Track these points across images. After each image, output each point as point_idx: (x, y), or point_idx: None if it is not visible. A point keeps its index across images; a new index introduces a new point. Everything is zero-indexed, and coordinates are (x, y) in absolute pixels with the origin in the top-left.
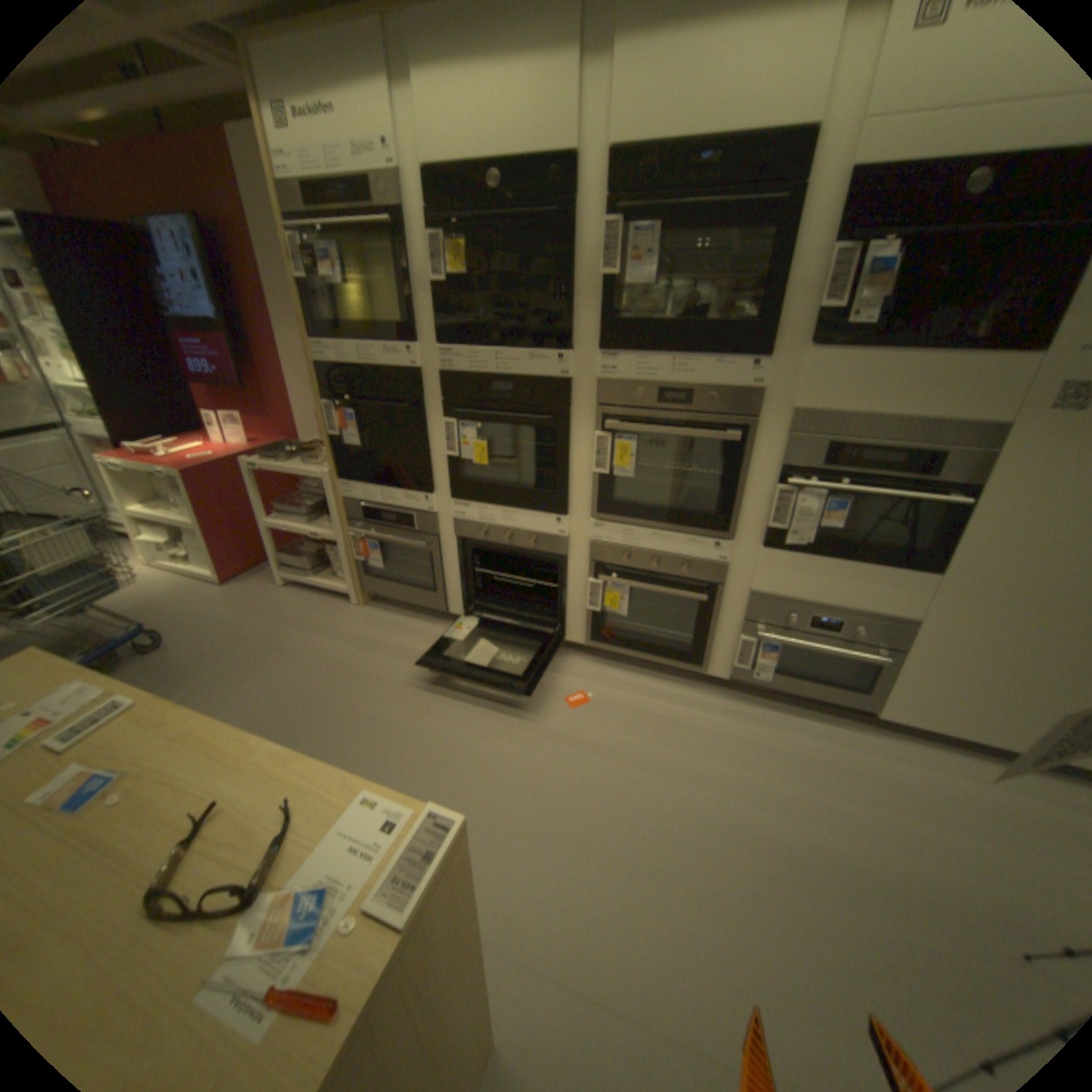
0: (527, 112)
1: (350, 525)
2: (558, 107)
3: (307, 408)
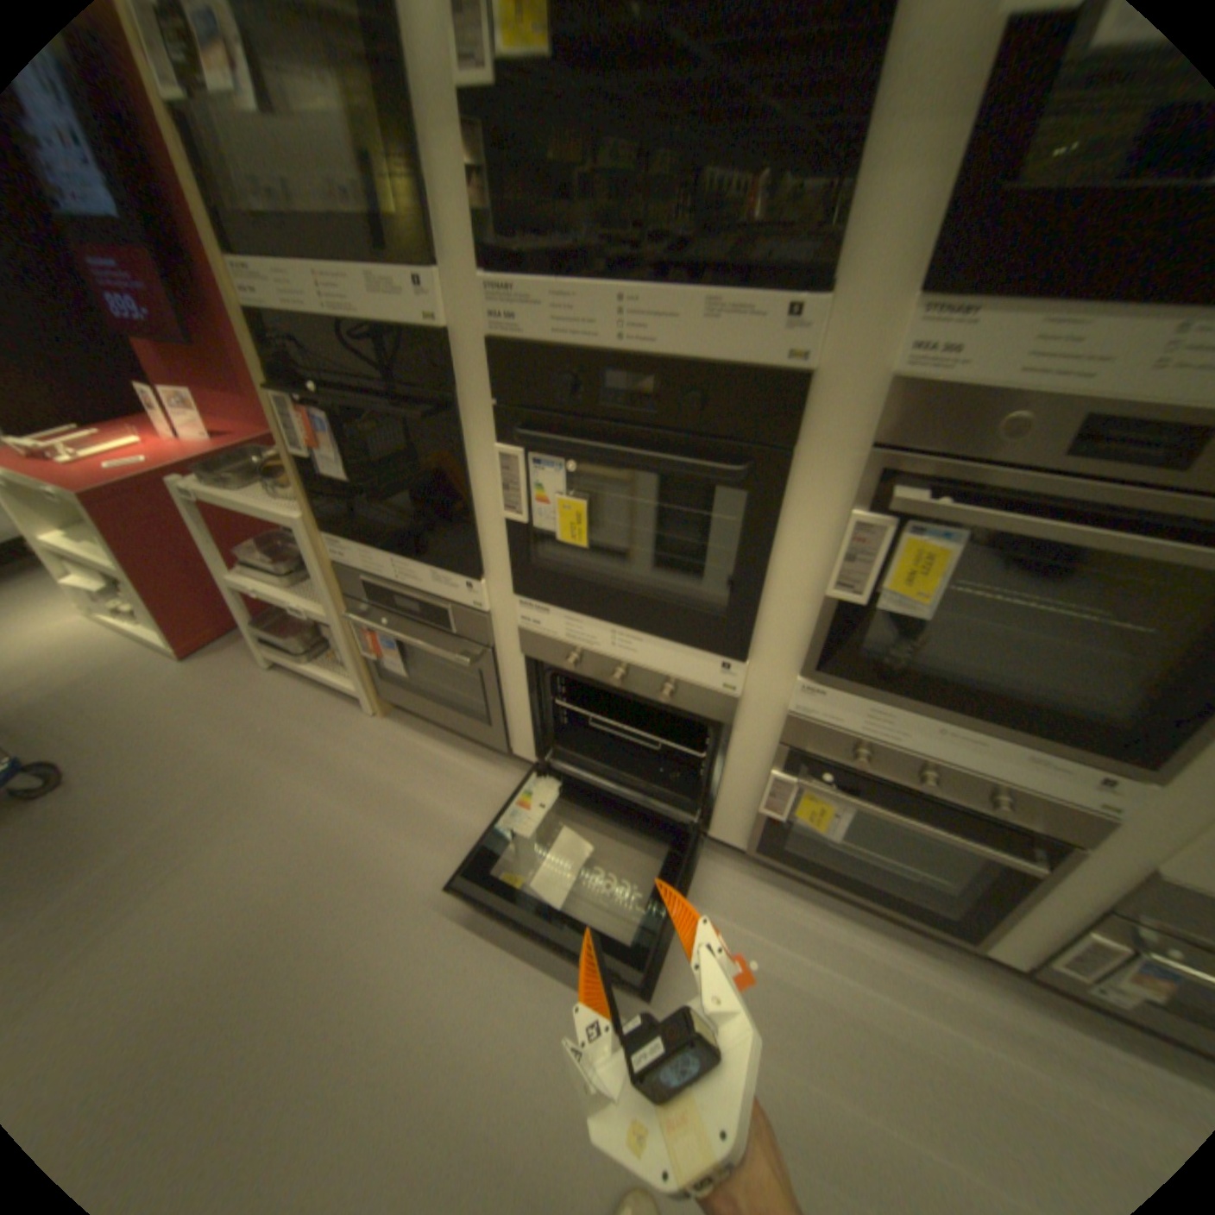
0: None
1: (349, 602)
2: None
3: None
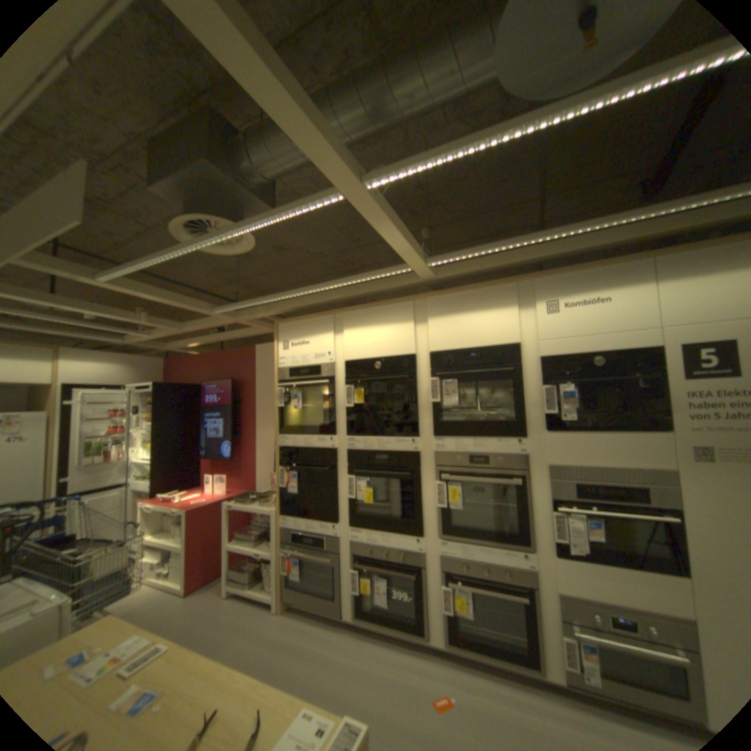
0: (393, 342)
1: (282, 548)
2: (406, 340)
3: (265, 472)
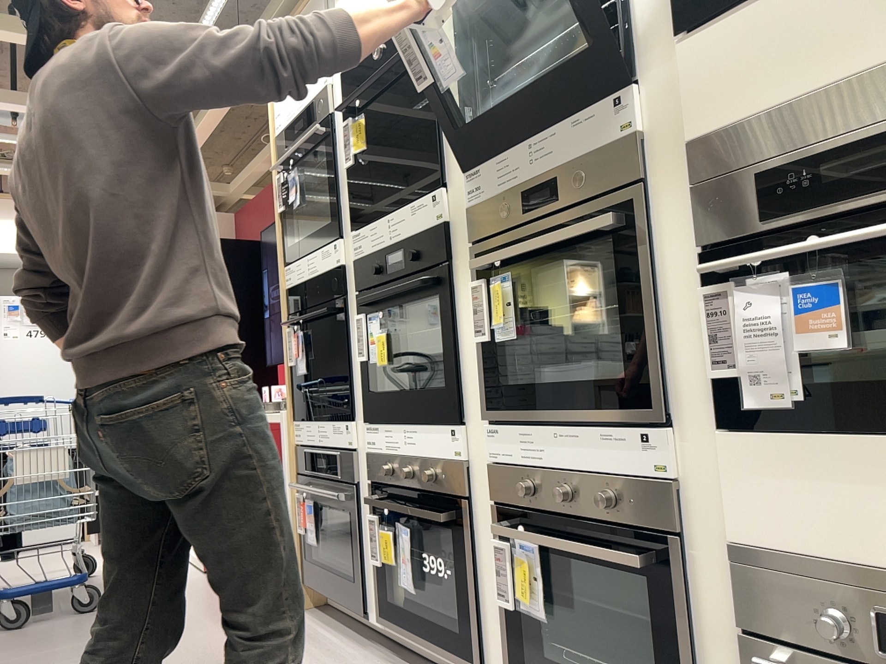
0: None
1: (297, 479)
2: None
3: None
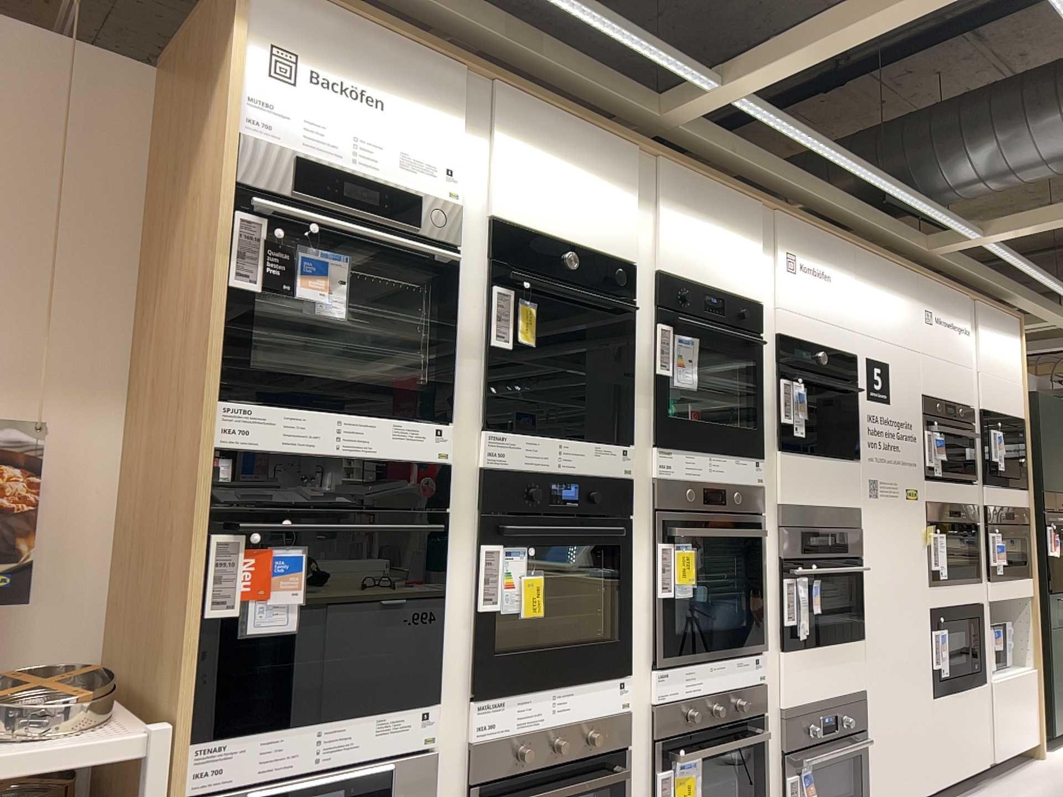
0: (599, 224)
1: None
2: (621, 232)
3: None
